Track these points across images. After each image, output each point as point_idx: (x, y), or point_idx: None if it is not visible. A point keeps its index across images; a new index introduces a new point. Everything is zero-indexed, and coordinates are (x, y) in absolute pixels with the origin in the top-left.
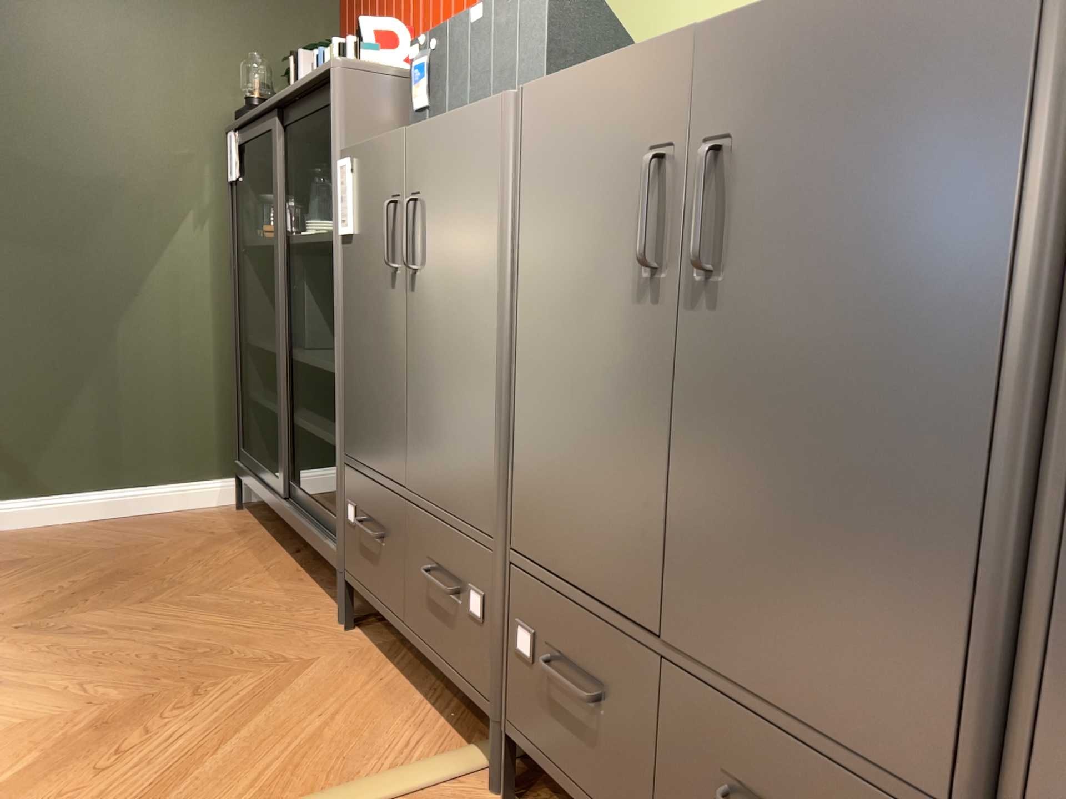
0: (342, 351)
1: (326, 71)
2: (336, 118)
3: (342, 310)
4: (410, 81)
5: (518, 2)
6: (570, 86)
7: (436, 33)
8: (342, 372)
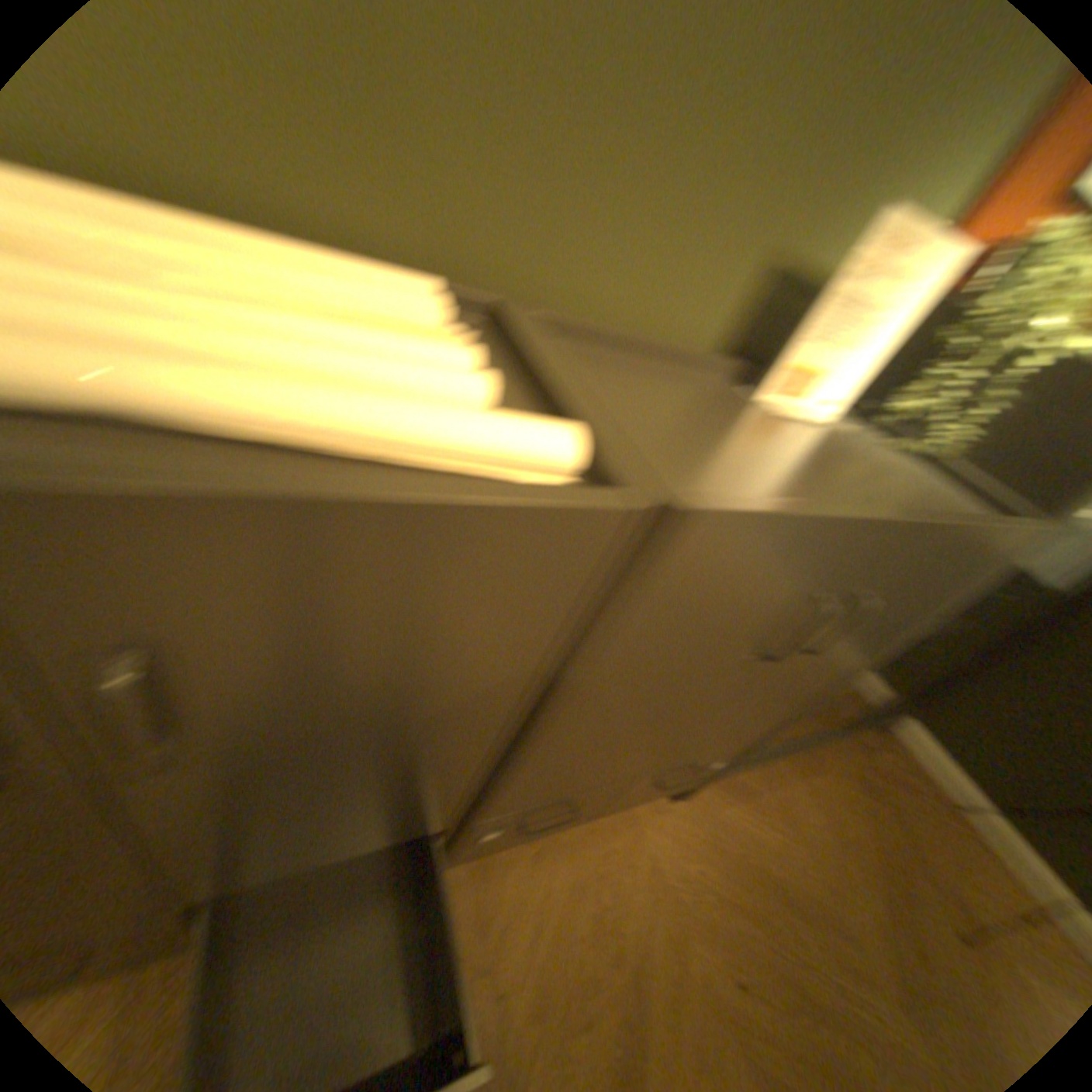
0: None
1: None
2: None
3: None
4: None
5: None
6: None
7: None
8: None
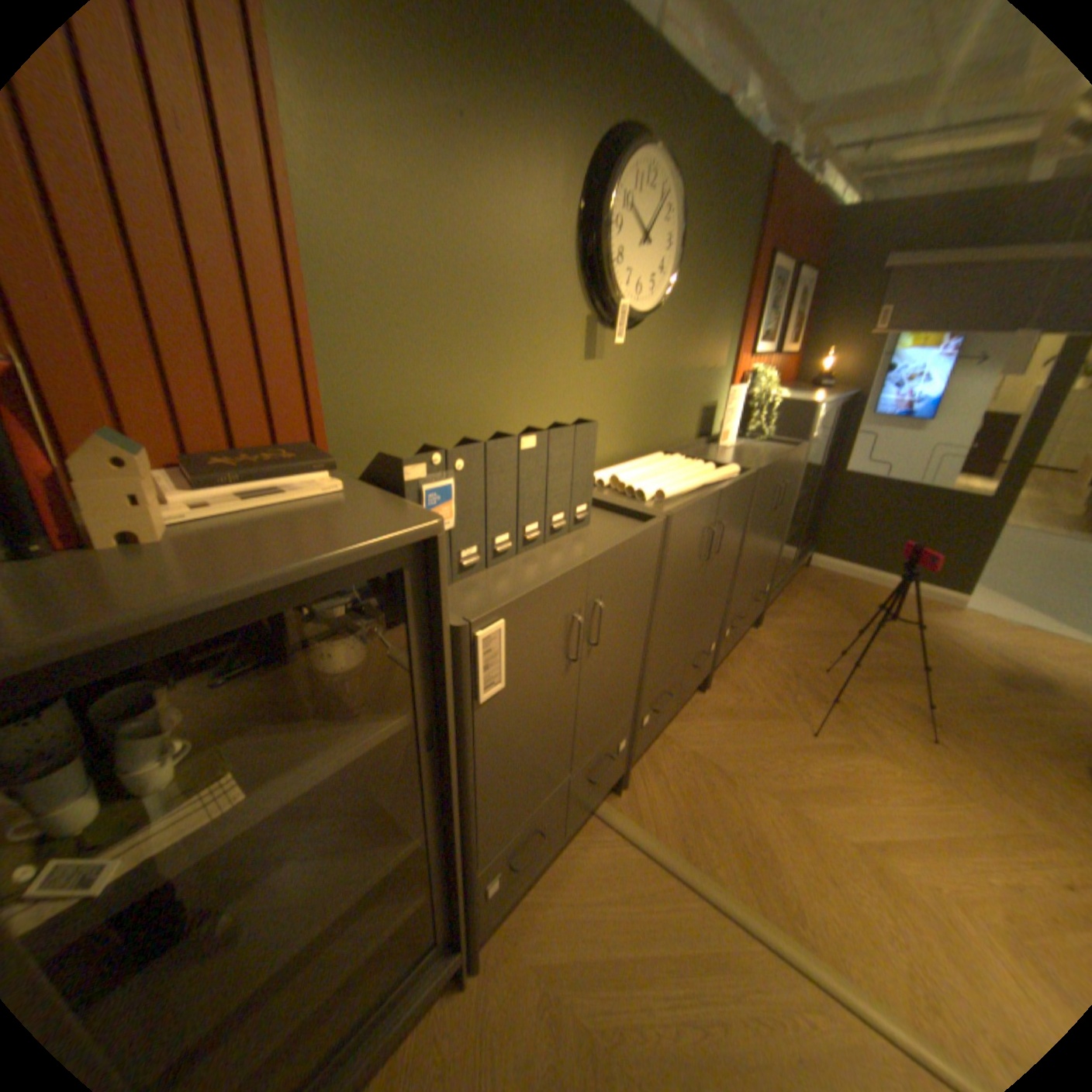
0: (477, 797)
1: (415, 536)
2: (447, 590)
3: (476, 765)
4: (410, 501)
5: (575, 439)
6: (691, 510)
7: (464, 448)
8: (477, 813)
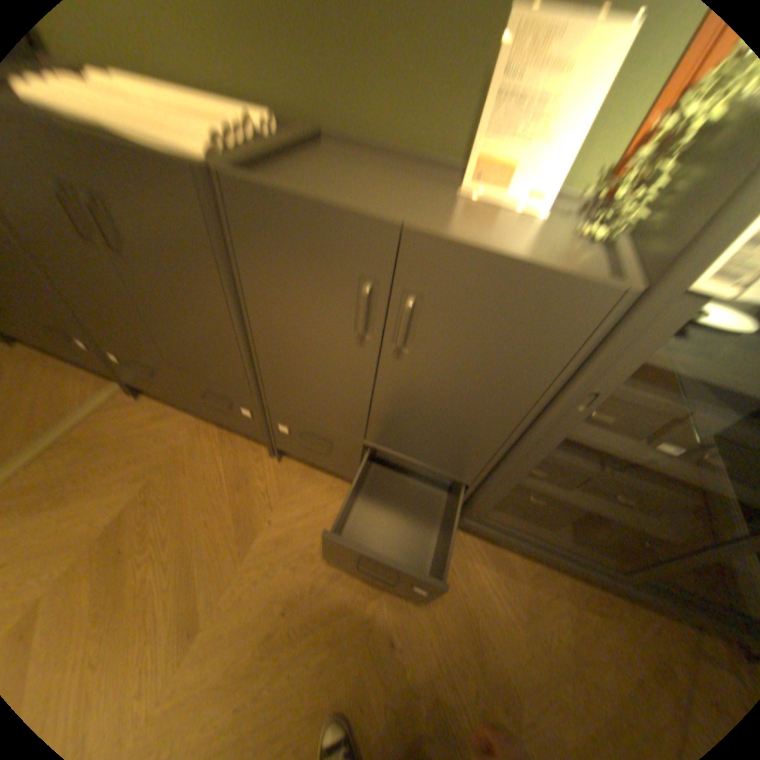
0: None
1: None
2: None
3: None
4: None
5: None
6: None
7: None
8: None
